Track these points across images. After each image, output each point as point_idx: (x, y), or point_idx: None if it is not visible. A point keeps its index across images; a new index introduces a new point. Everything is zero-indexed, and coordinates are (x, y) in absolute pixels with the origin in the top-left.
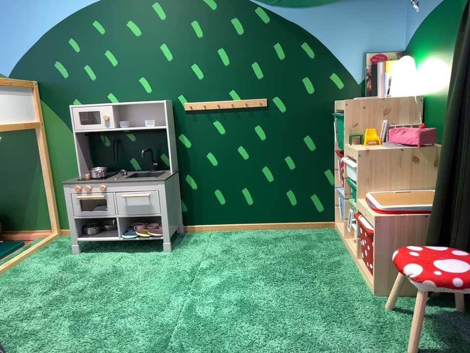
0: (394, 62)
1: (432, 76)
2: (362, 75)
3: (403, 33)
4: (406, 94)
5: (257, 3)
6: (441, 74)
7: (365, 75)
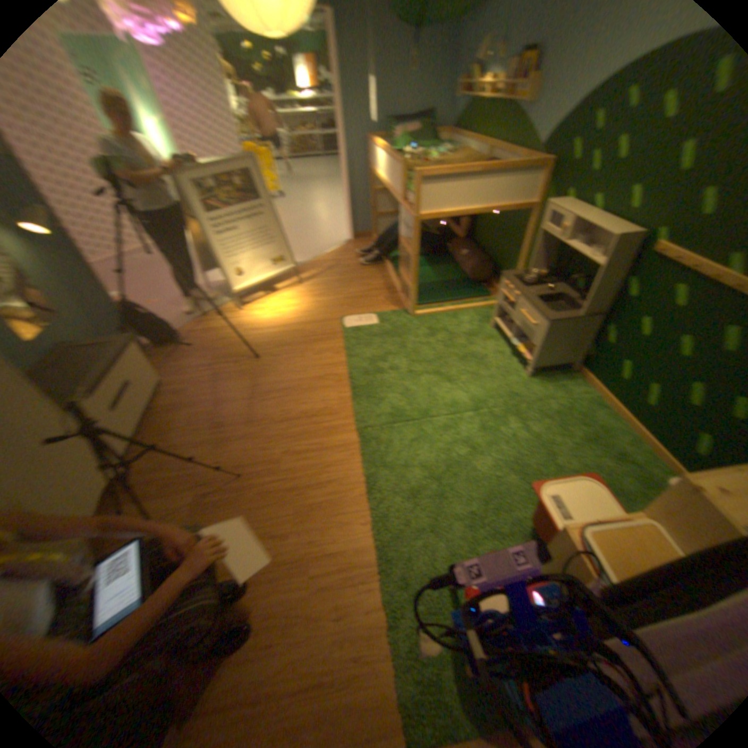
0: None
1: None
2: None
3: None
4: None
5: None
6: None
7: None
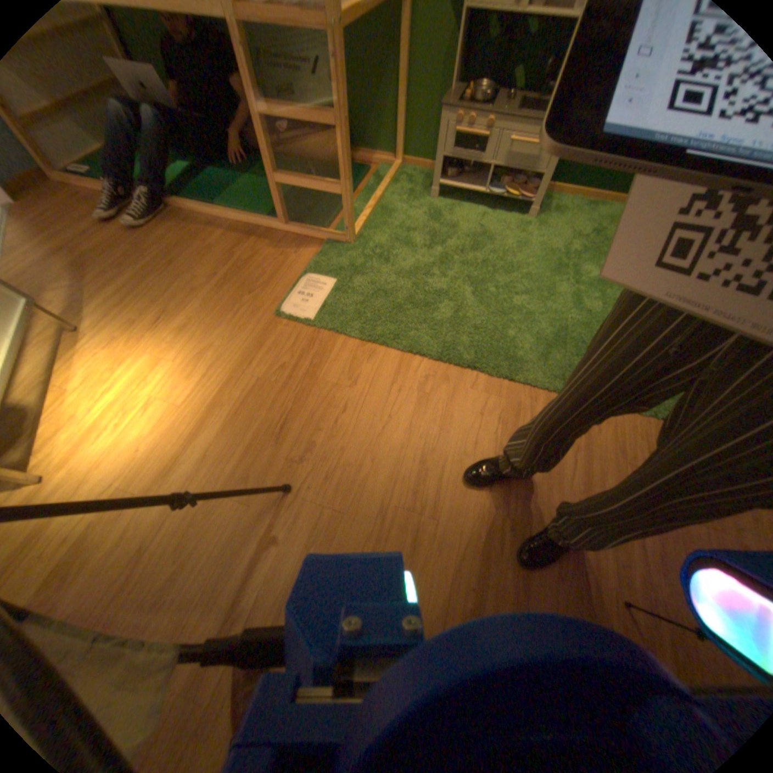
0: None
1: None
2: None
3: None
4: None
5: None
6: None
7: None
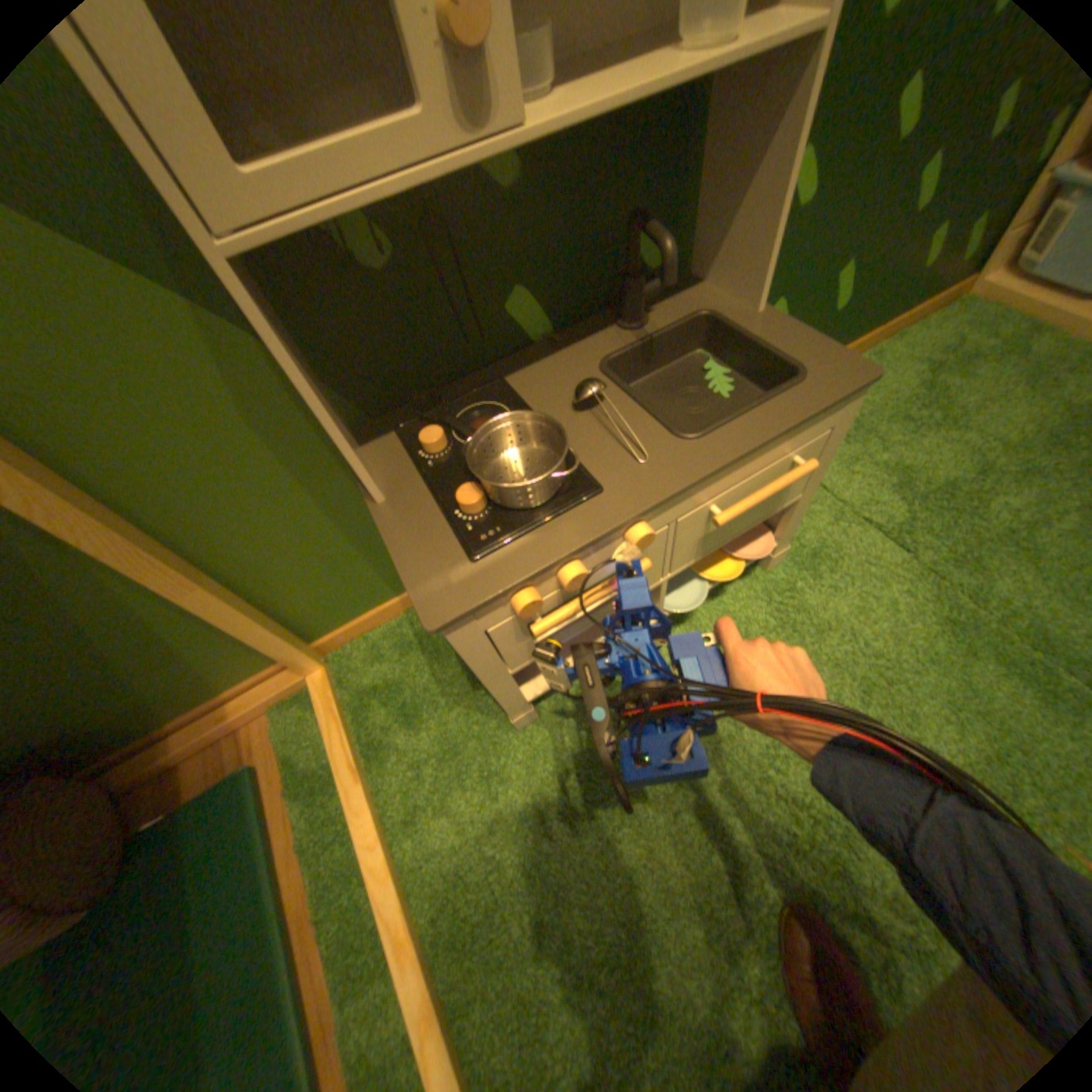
0: None
1: None
2: None
3: None
4: None
5: None
6: None
7: None
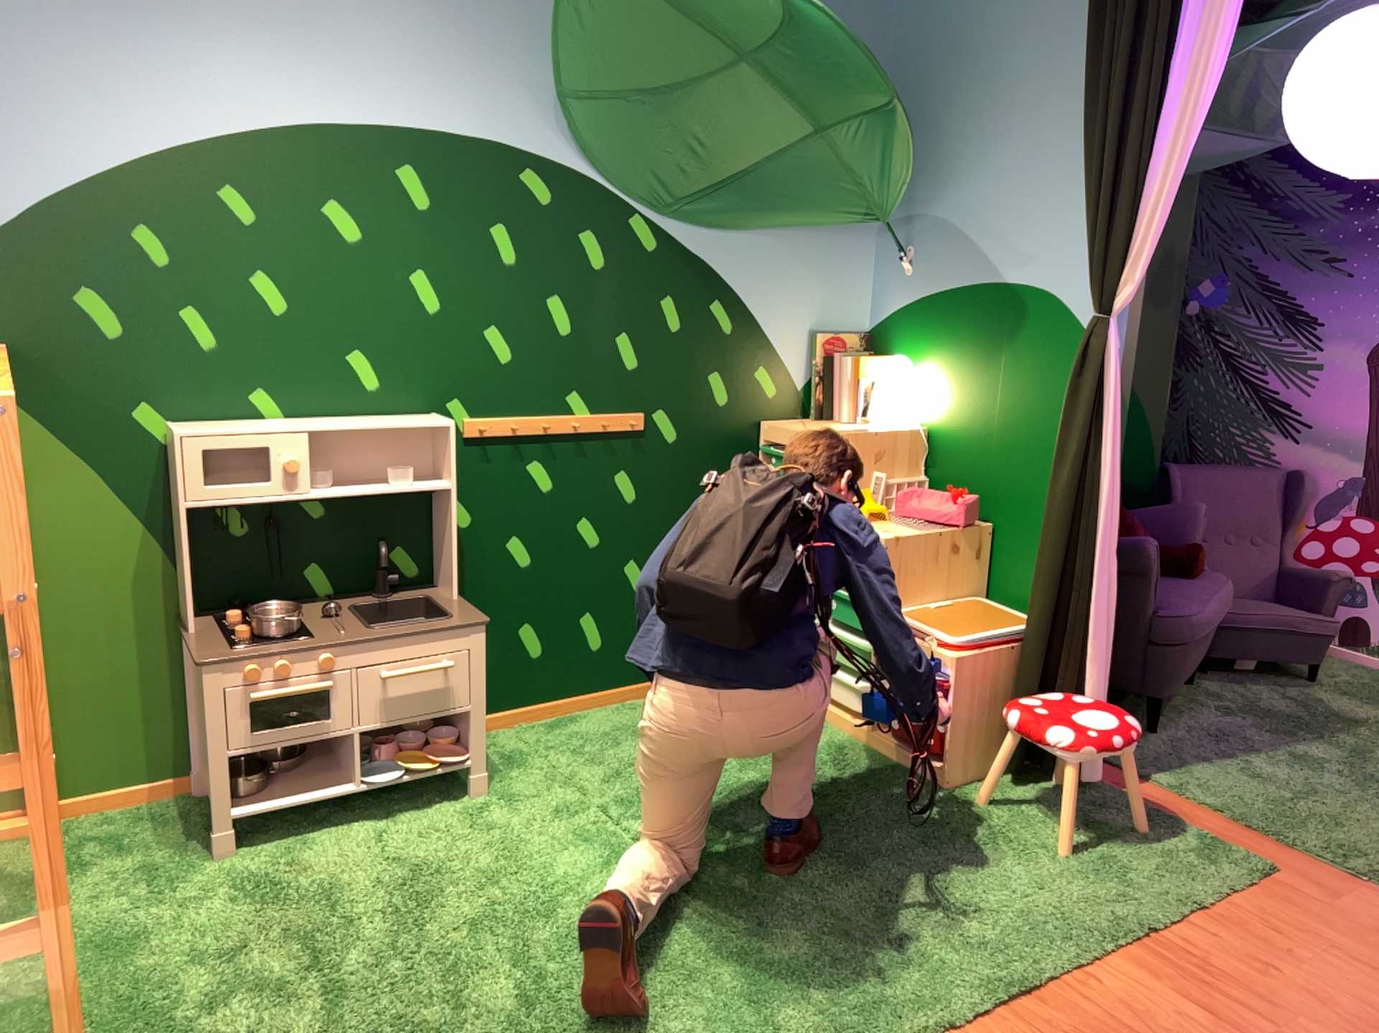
0: (860, 358)
1: (943, 402)
2: (803, 376)
3: (866, 303)
4: (899, 427)
5: (636, 212)
6: (967, 406)
7: (808, 376)
